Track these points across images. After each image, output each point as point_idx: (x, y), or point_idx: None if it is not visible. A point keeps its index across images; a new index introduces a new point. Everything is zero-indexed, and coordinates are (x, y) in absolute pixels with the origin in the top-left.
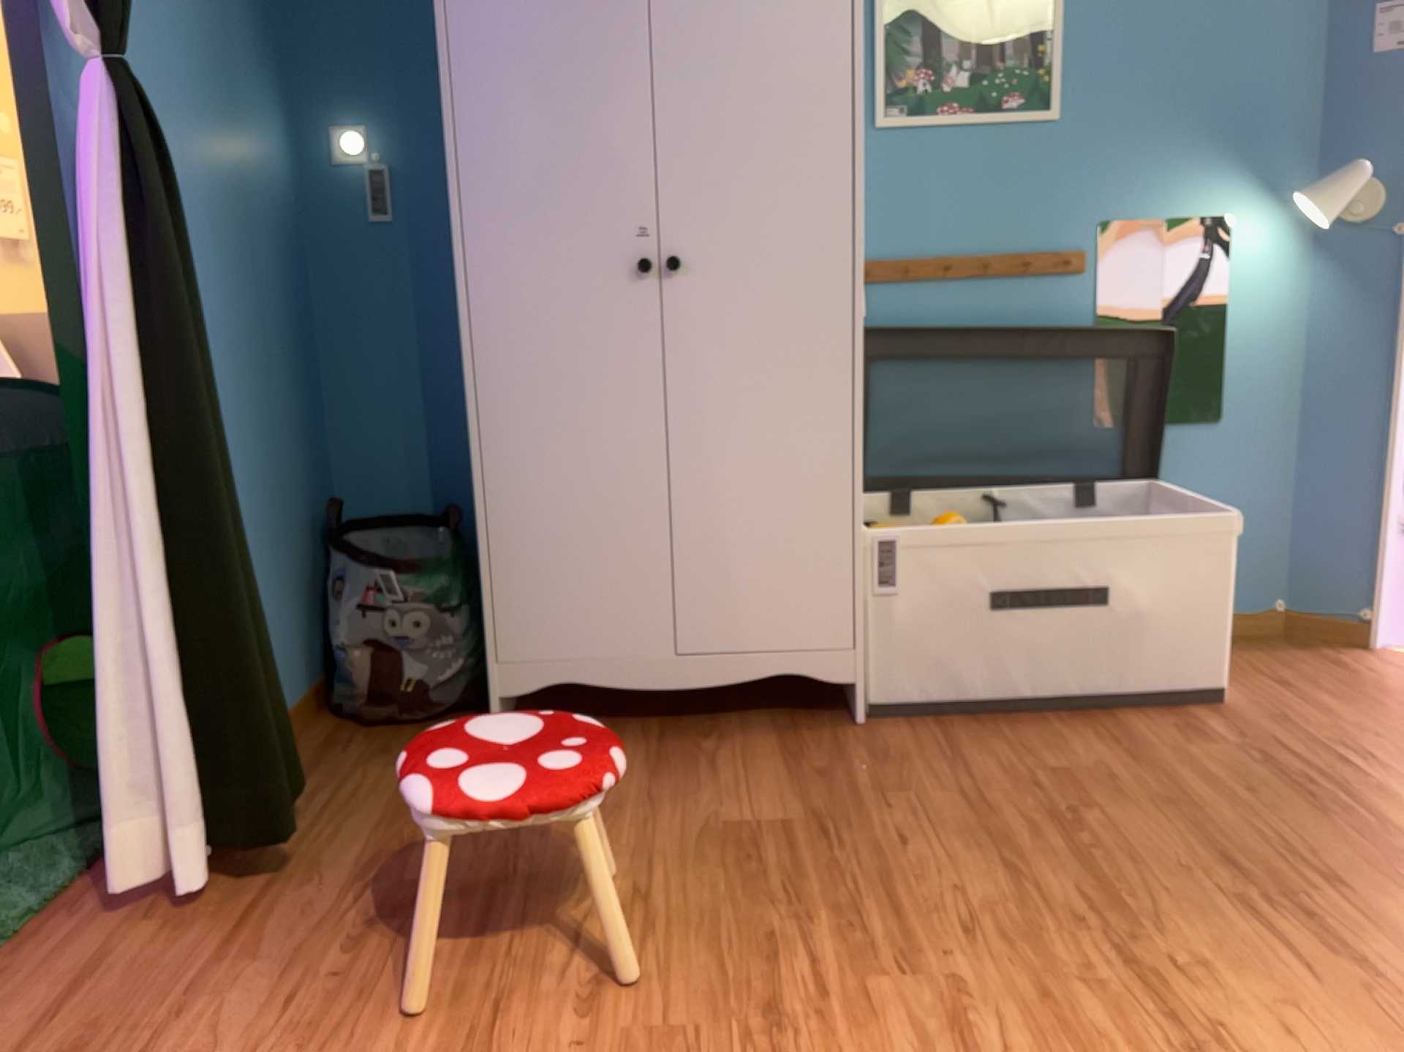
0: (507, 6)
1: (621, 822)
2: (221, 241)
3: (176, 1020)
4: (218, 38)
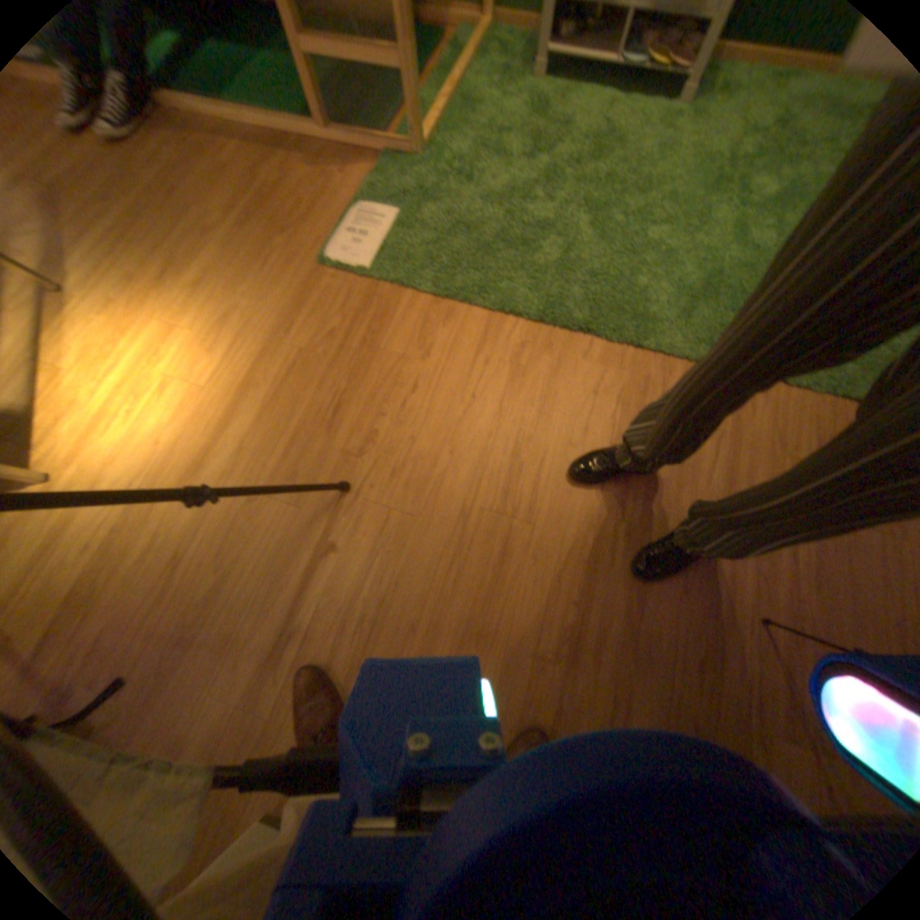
0: None
1: None
2: None
3: None
4: None
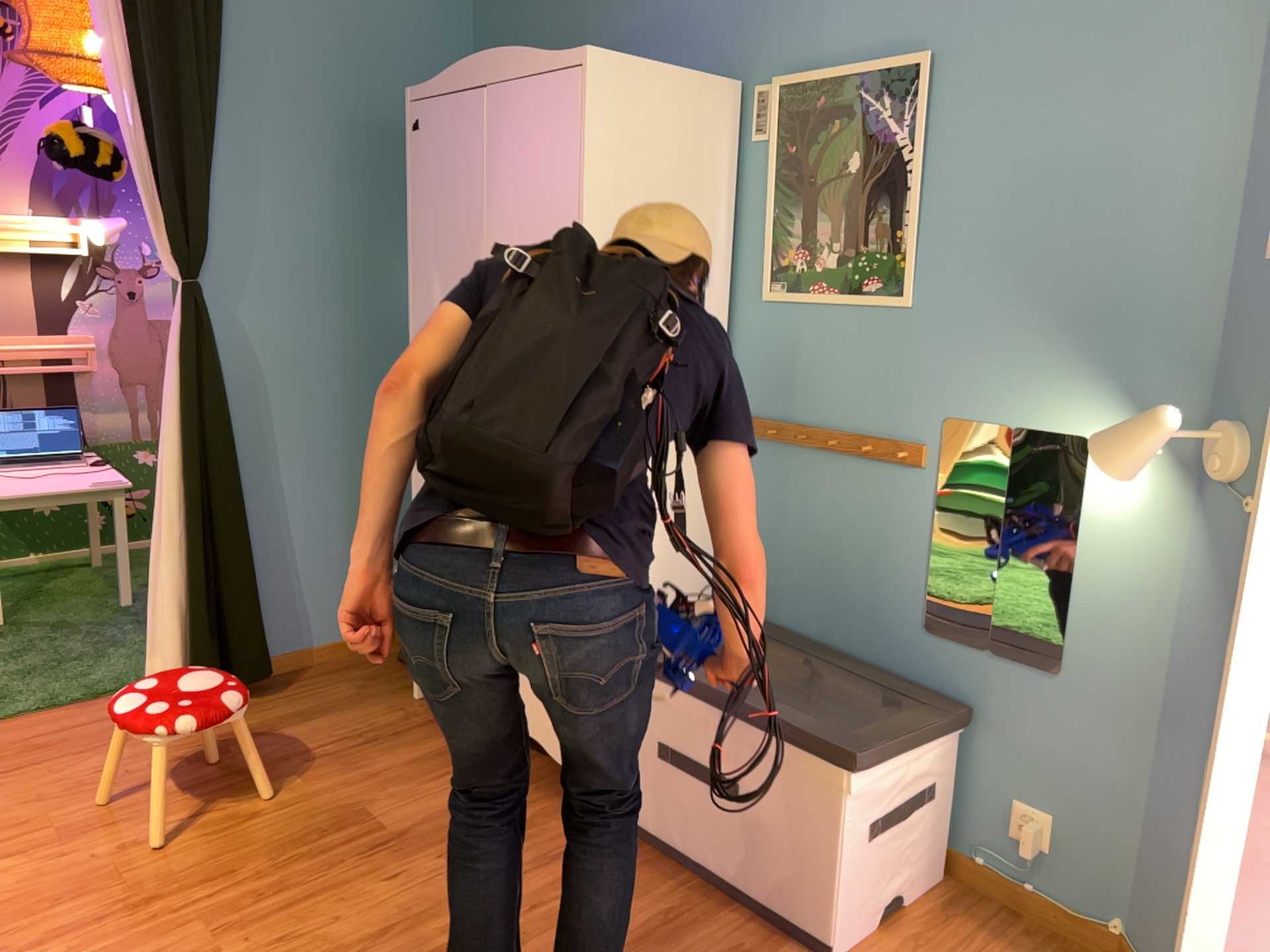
0: (433, 222)
1: (342, 778)
2: (348, 351)
3: (75, 756)
4: (375, 228)
